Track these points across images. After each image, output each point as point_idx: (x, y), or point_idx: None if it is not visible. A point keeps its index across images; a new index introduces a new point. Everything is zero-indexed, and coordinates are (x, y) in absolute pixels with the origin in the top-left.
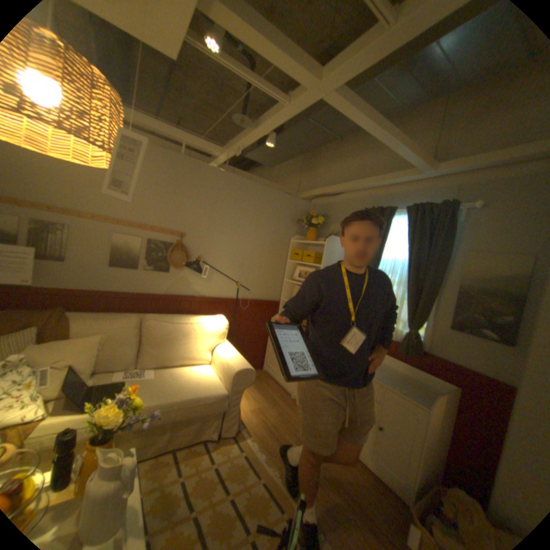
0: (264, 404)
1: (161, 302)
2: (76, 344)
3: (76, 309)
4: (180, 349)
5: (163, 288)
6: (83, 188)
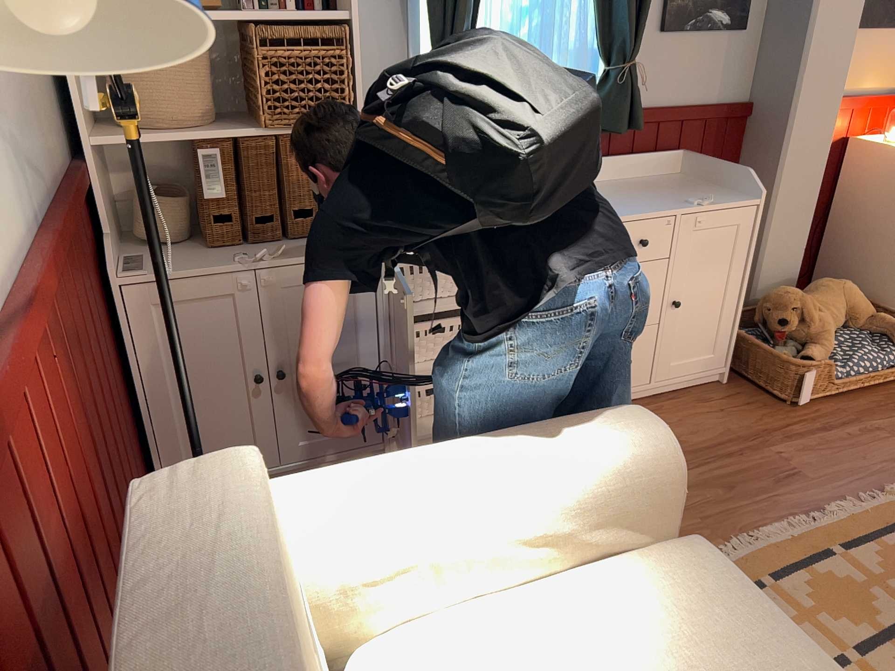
0: None
1: None
2: None
3: None
4: None
5: None
6: None
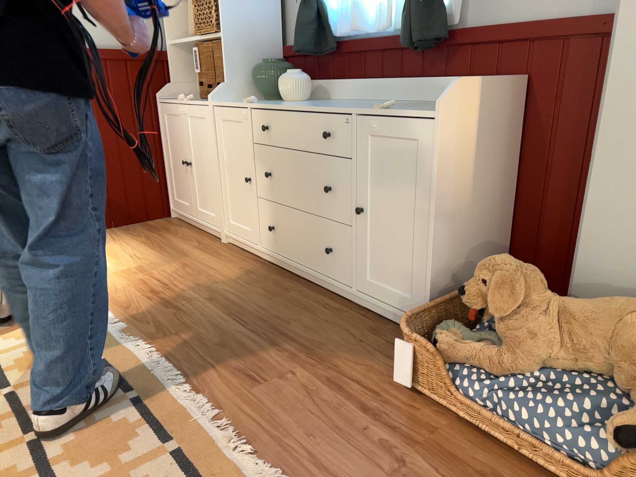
0: (154, 258)
1: None
2: None
3: None
4: None
5: None
6: None
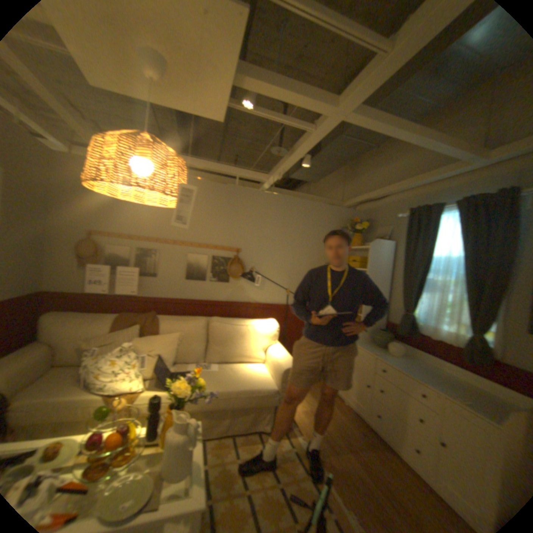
0: (316, 407)
1: (222, 308)
2: (162, 339)
3: (163, 313)
4: (237, 347)
5: (224, 296)
6: (167, 221)
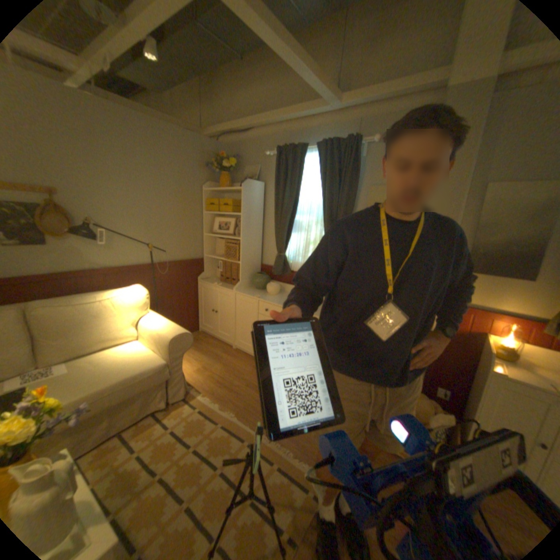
0: (206, 361)
1: (46, 284)
2: None
3: None
4: (93, 332)
5: (43, 266)
6: None
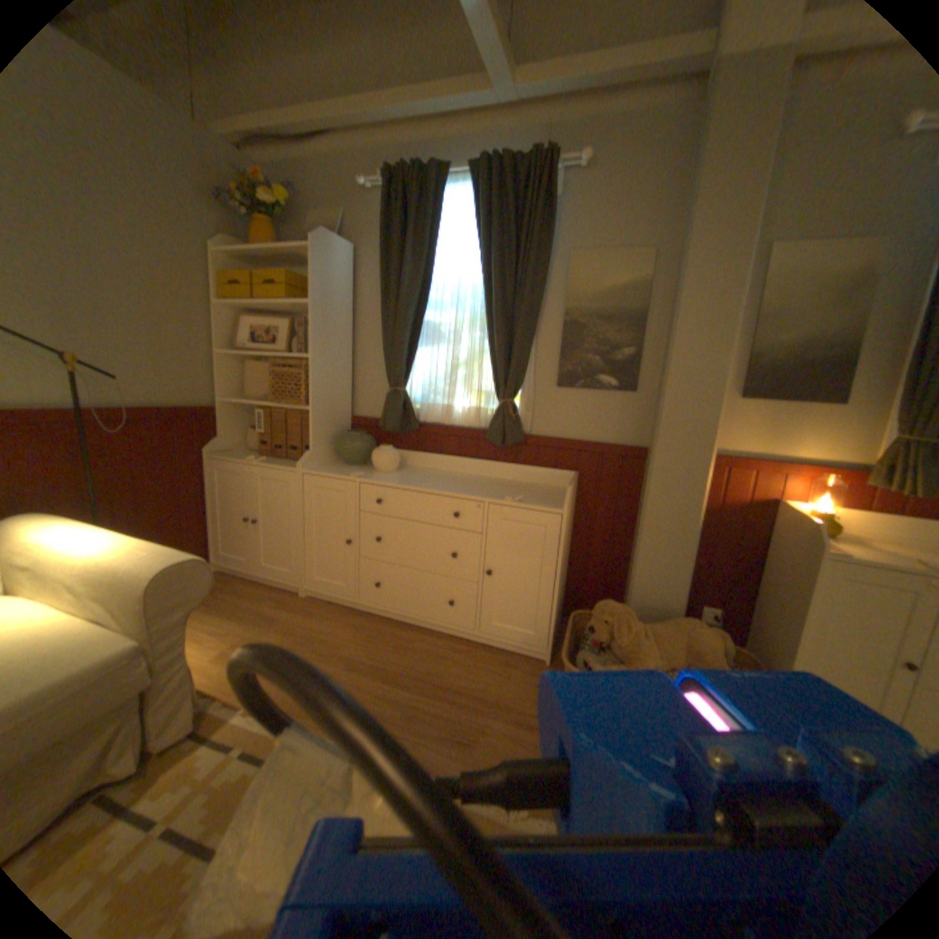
0: (241, 631)
1: None
2: None
3: None
4: None
5: None
6: None
